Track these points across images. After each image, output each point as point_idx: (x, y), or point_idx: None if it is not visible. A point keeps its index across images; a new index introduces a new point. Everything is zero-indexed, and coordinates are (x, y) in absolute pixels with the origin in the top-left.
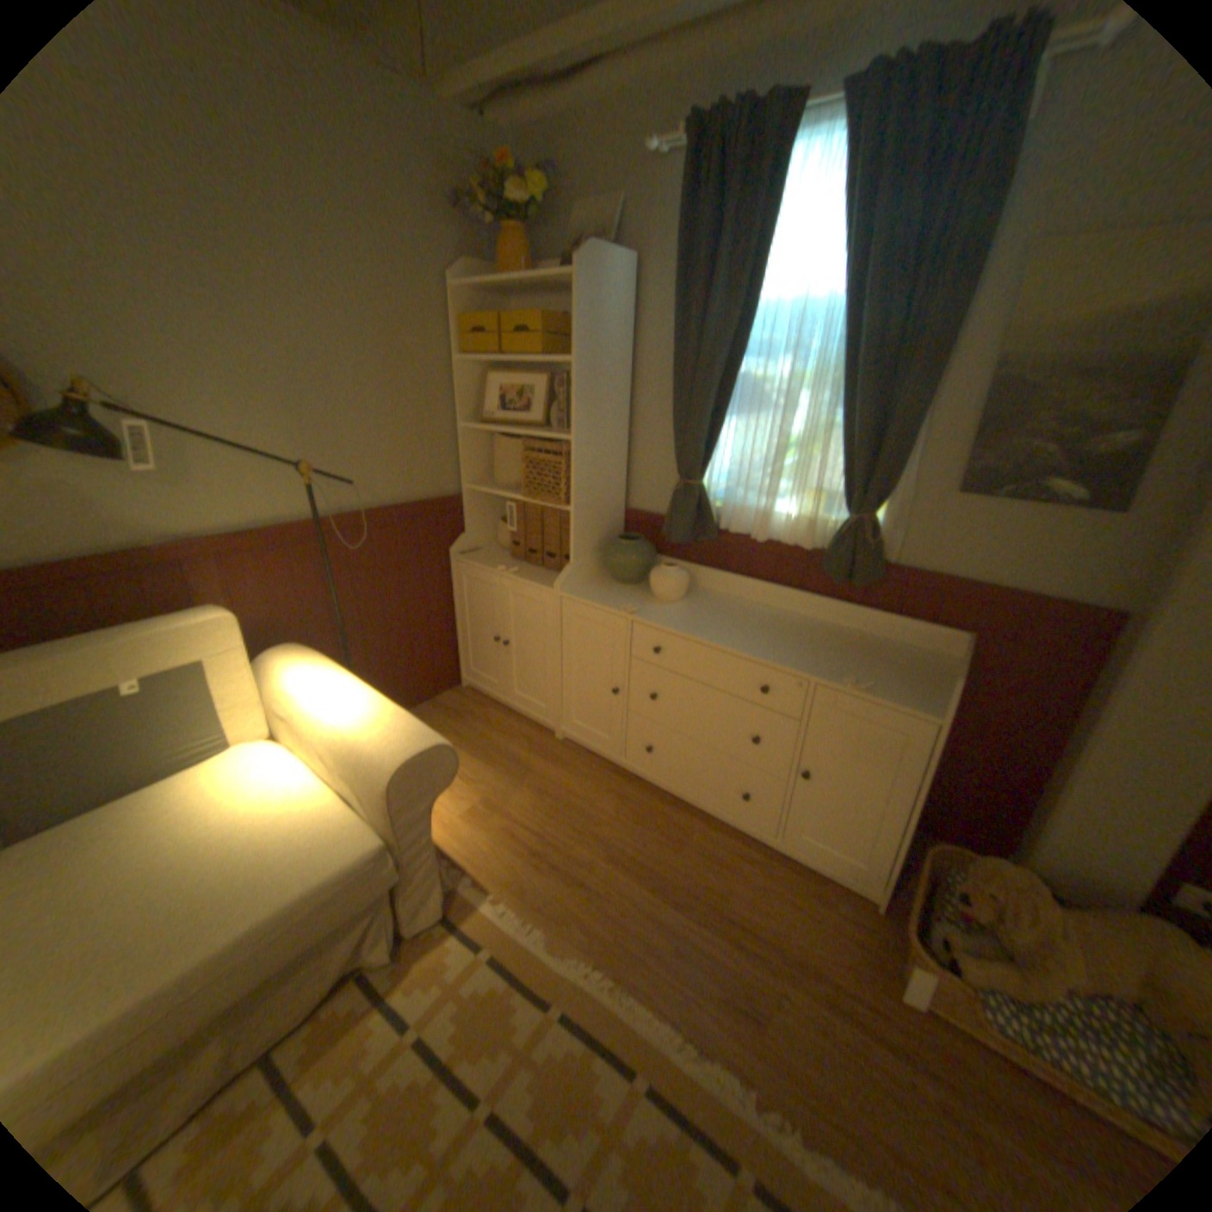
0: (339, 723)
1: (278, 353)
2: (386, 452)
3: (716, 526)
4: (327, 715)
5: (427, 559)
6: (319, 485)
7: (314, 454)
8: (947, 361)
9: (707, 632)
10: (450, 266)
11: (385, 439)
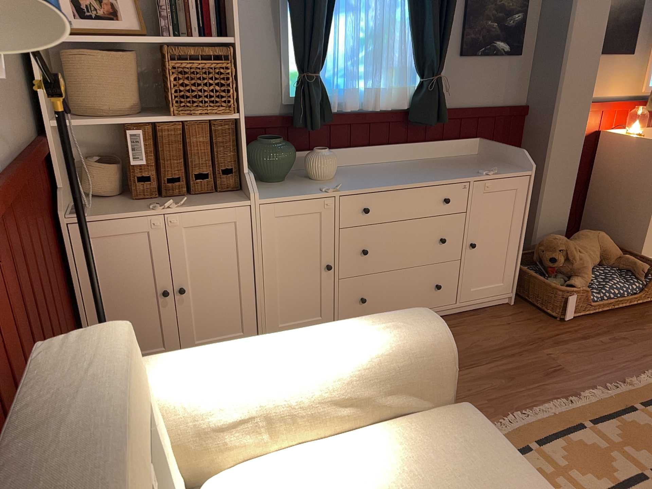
0: (340, 356)
1: None
2: None
3: (330, 110)
4: (314, 362)
5: (48, 232)
6: None
7: None
8: None
9: (391, 182)
10: None
11: None
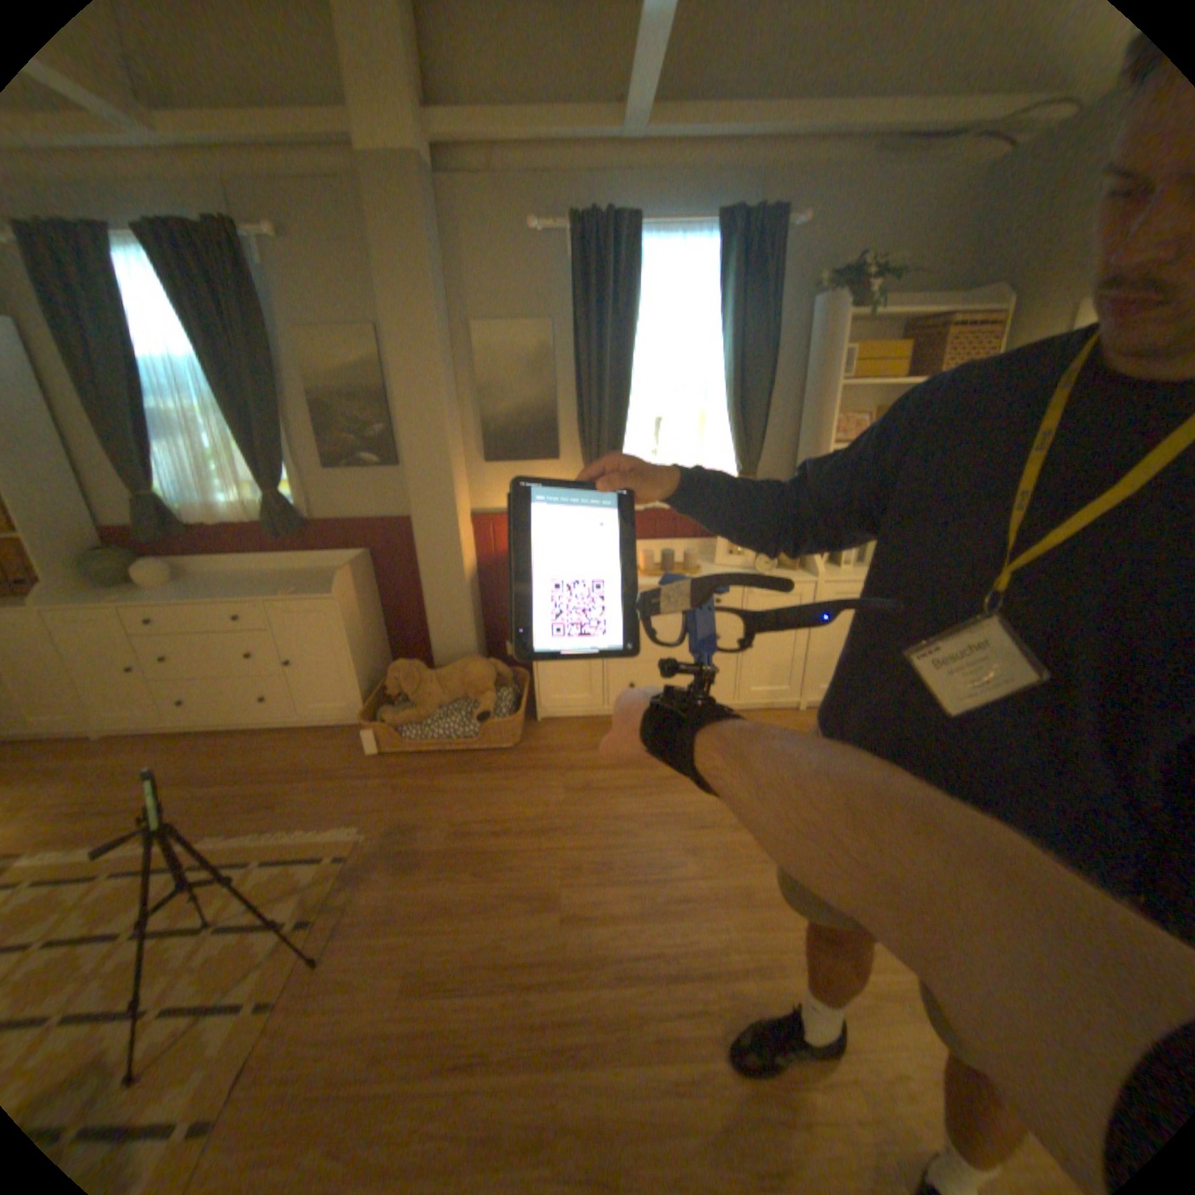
0: None
1: None
2: None
3: (177, 523)
4: None
5: None
6: None
7: None
8: (272, 395)
9: (183, 597)
10: None
11: None
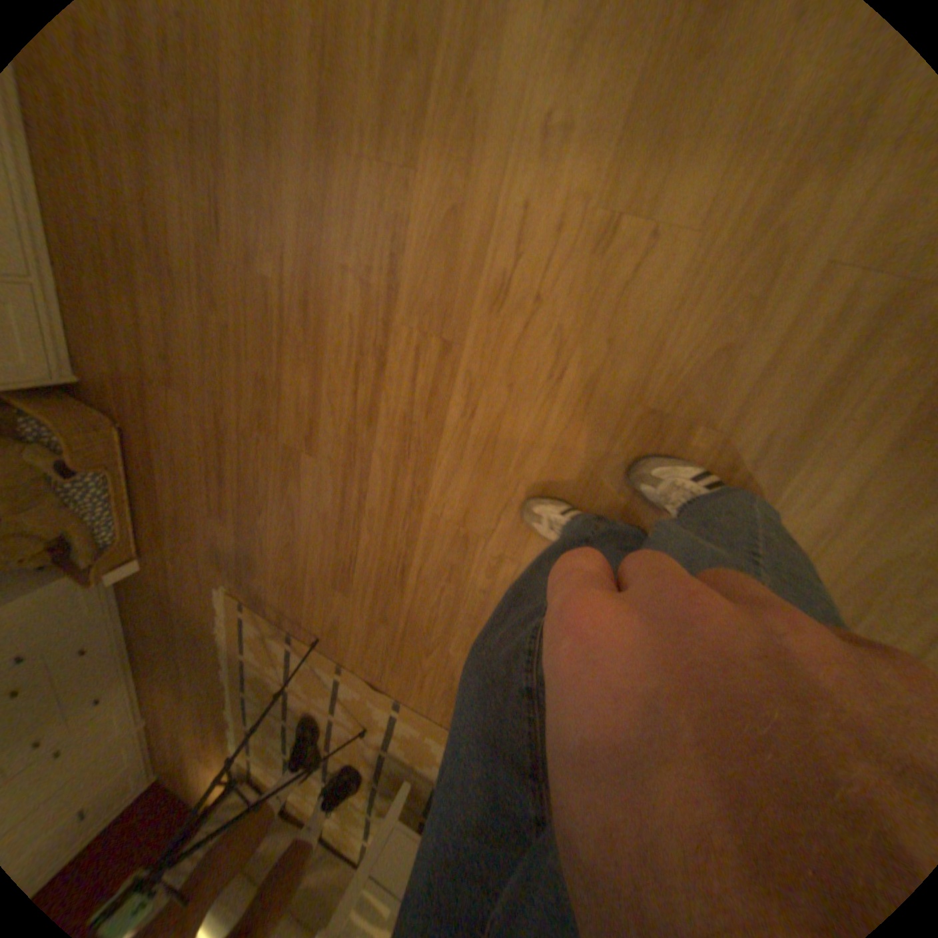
0: None
1: None
2: None
3: None
4: None
5: None
6: None
7: None
8: None
9: None
10: None
11: None
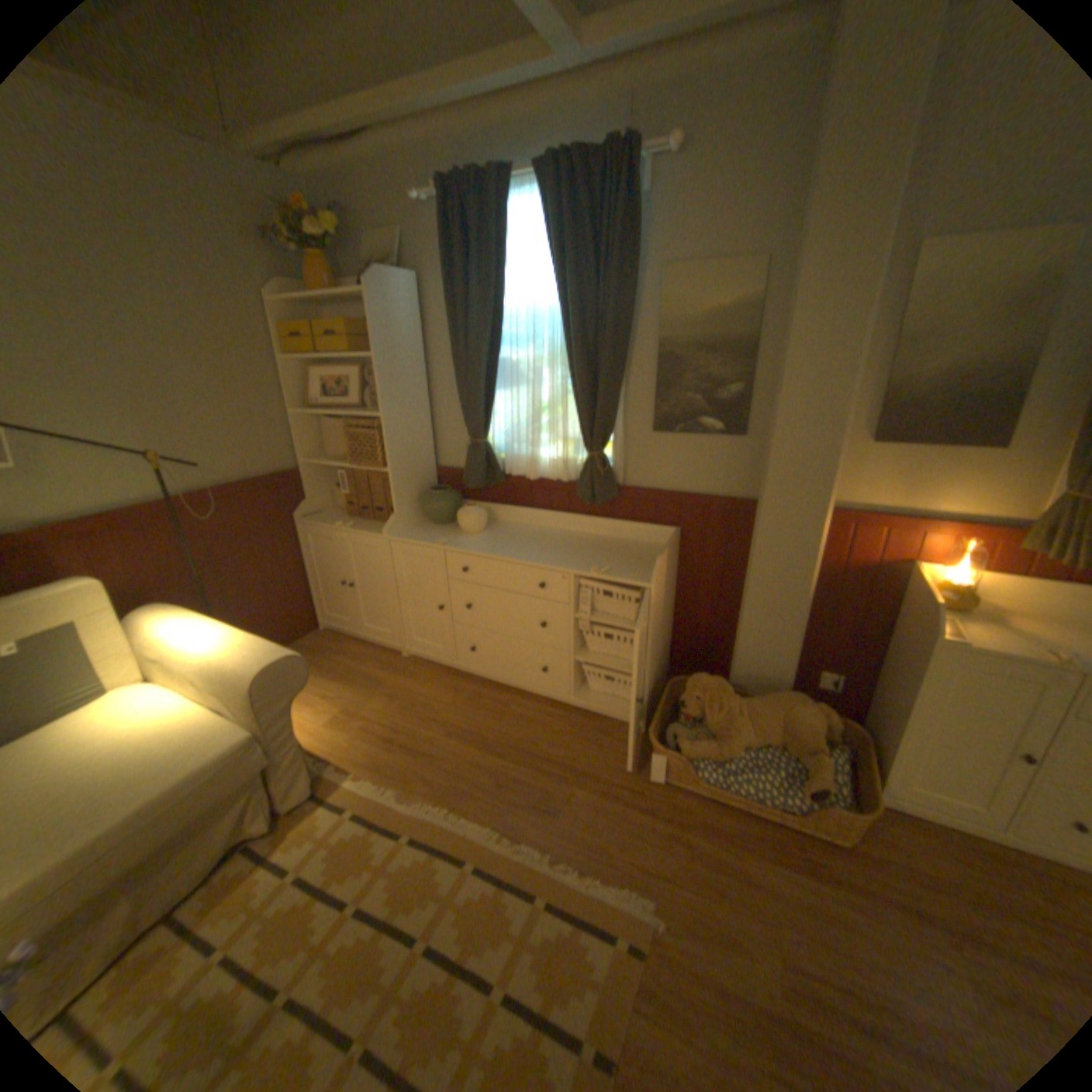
0: (204, 653)
1: (116, 363)
2: (225, 437)
3: (502, 472)
4: (193, 649)
5: (274, 524)
6: (166, 469)
7: (159, 444)
8: (626, 345)
9: (499, 550)
10: (264, 284)
11: (222, 427)
